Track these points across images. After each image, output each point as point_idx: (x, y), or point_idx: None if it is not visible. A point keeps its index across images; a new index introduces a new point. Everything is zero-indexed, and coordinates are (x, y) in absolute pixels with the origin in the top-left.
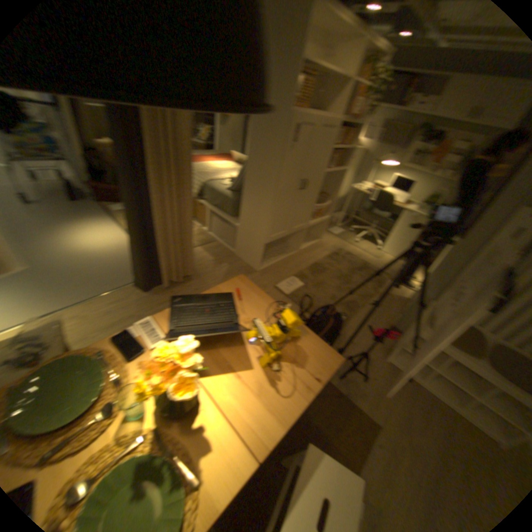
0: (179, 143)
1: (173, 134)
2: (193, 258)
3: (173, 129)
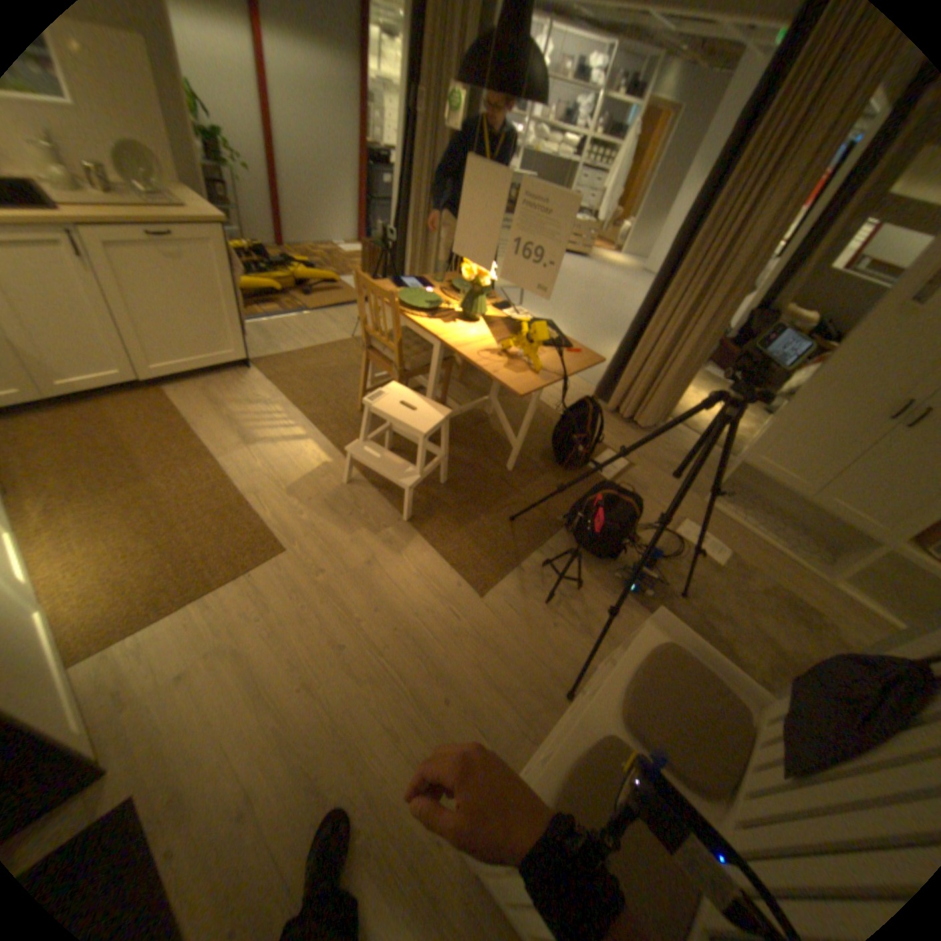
0: (734, 251)
1: (740, 241)
2: (655, 401)
3: (743, 236)
